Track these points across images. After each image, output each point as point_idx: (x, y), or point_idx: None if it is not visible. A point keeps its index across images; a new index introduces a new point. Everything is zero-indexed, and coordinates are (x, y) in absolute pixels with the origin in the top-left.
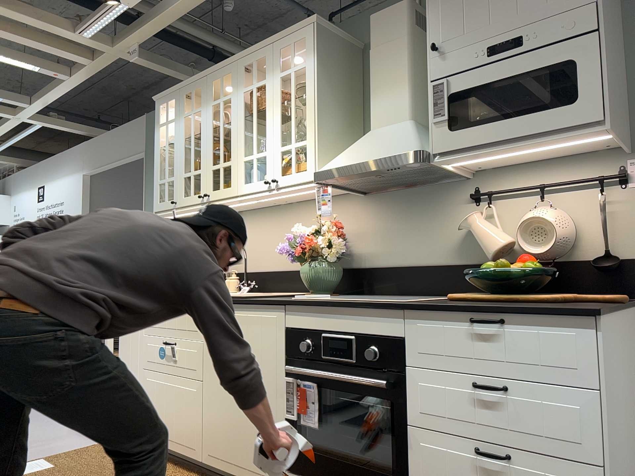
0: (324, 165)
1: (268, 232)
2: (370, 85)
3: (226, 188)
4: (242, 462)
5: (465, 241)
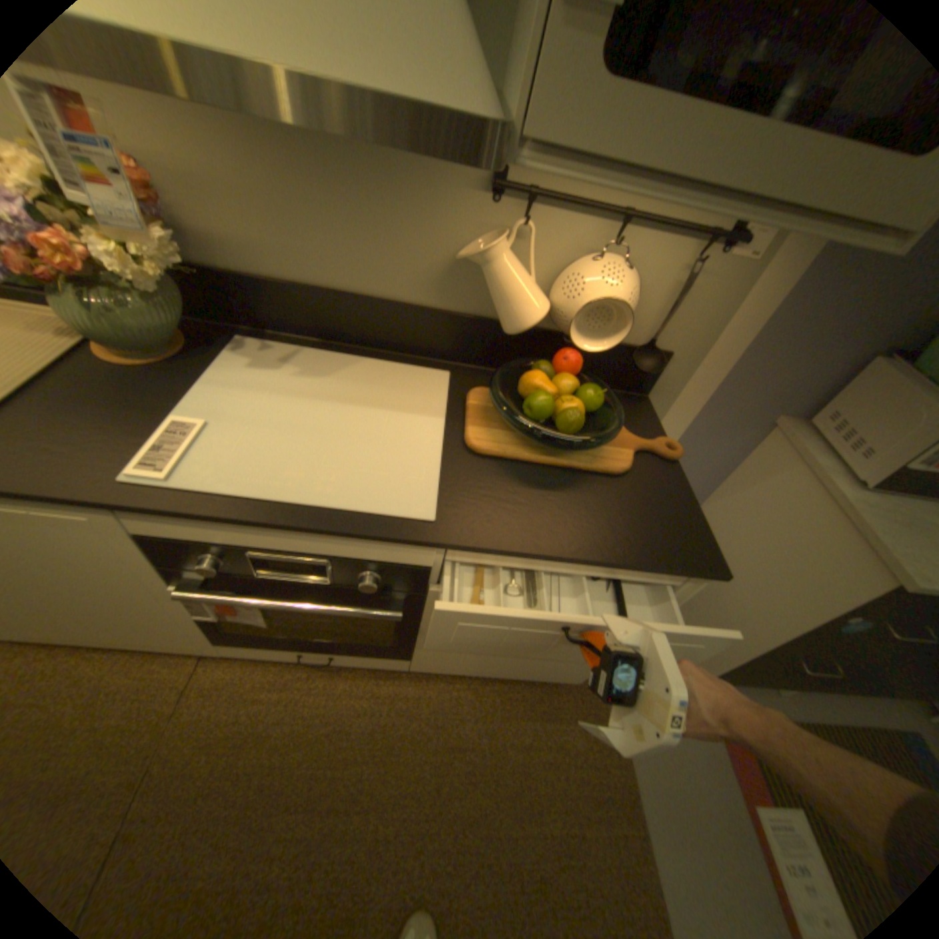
0: None
1: None
2: None
3: None
4: (115, 641)
5: (457, 271)
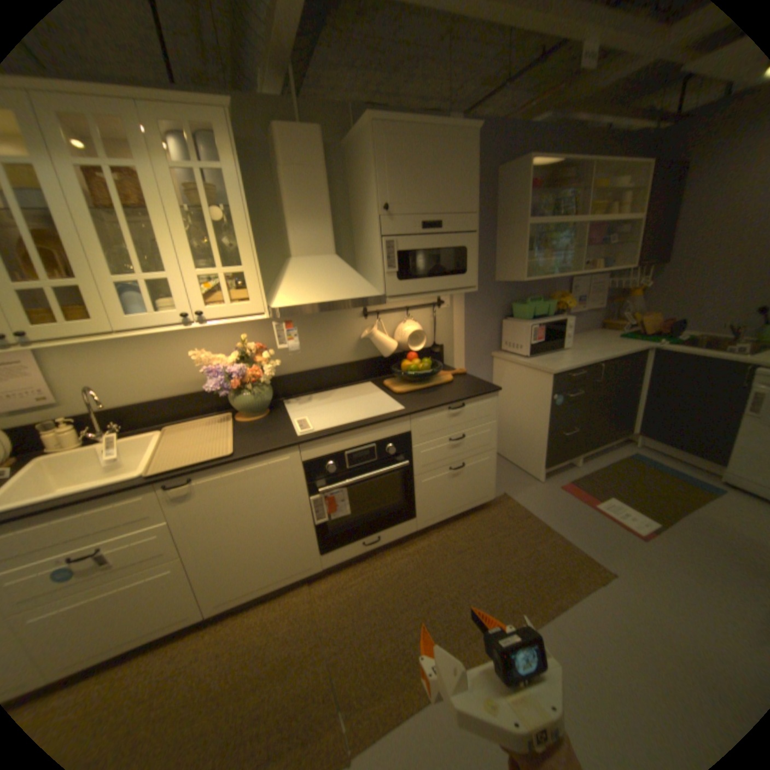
0: (278, 300)
1: (111, 360)
2: (286, 207)
3: (80, 322)
4: (267, 582)
5: (360, 345)
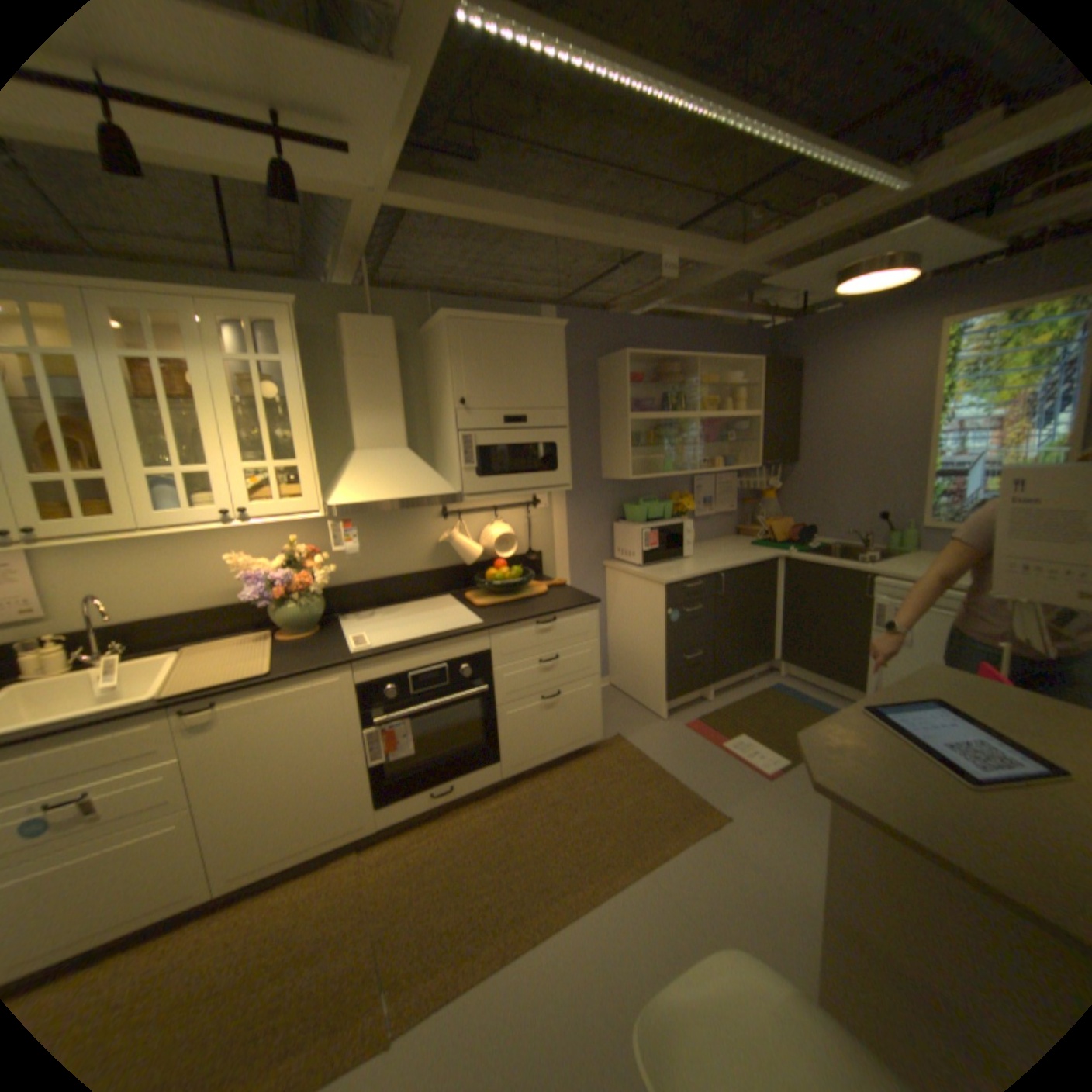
0: (337, 496)
1: (125, 564)
2: (353, 398)
3: (103, 518)
4: (303, 845)
5: (439, 551)
